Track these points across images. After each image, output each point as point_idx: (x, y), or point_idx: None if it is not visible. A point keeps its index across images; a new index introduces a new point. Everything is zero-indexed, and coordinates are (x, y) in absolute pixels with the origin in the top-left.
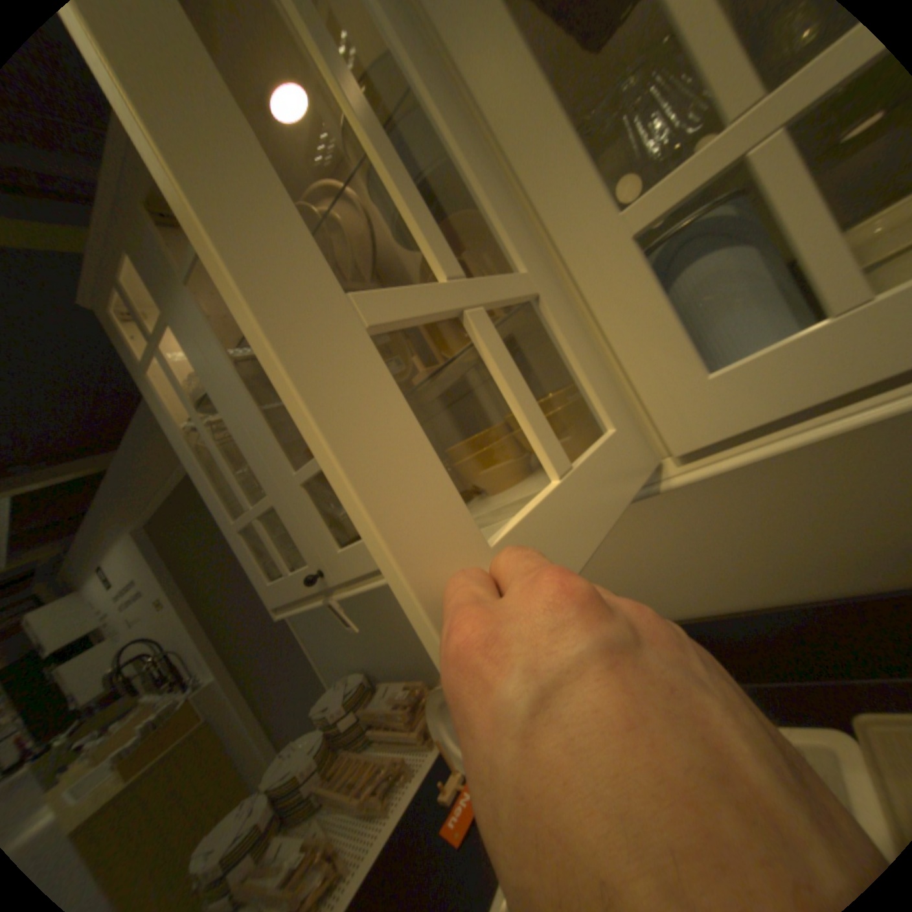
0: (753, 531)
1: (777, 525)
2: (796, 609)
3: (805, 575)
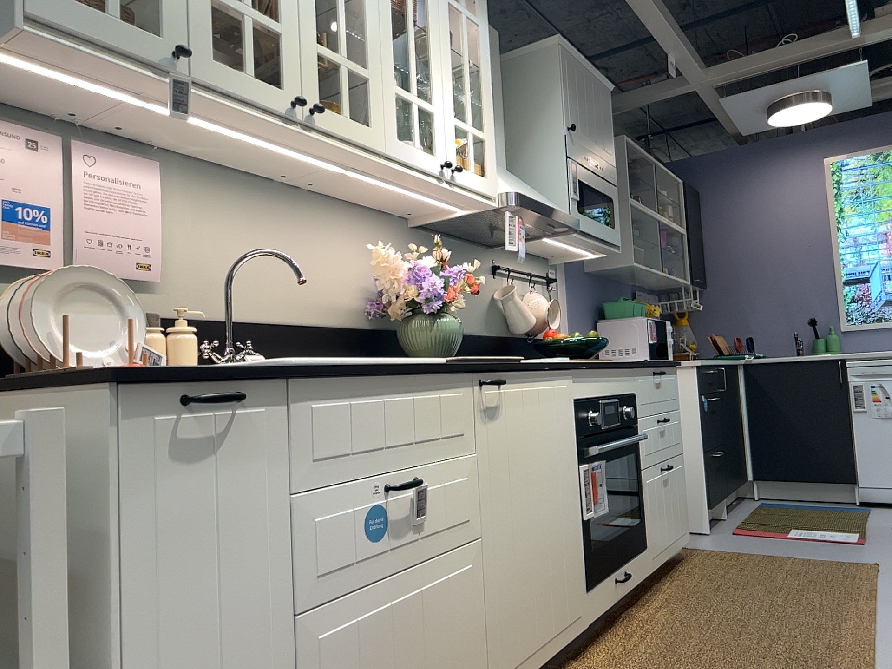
0: (284, 273)
1: (293, 274)
2: (287, 325)
3: (294, 307)
